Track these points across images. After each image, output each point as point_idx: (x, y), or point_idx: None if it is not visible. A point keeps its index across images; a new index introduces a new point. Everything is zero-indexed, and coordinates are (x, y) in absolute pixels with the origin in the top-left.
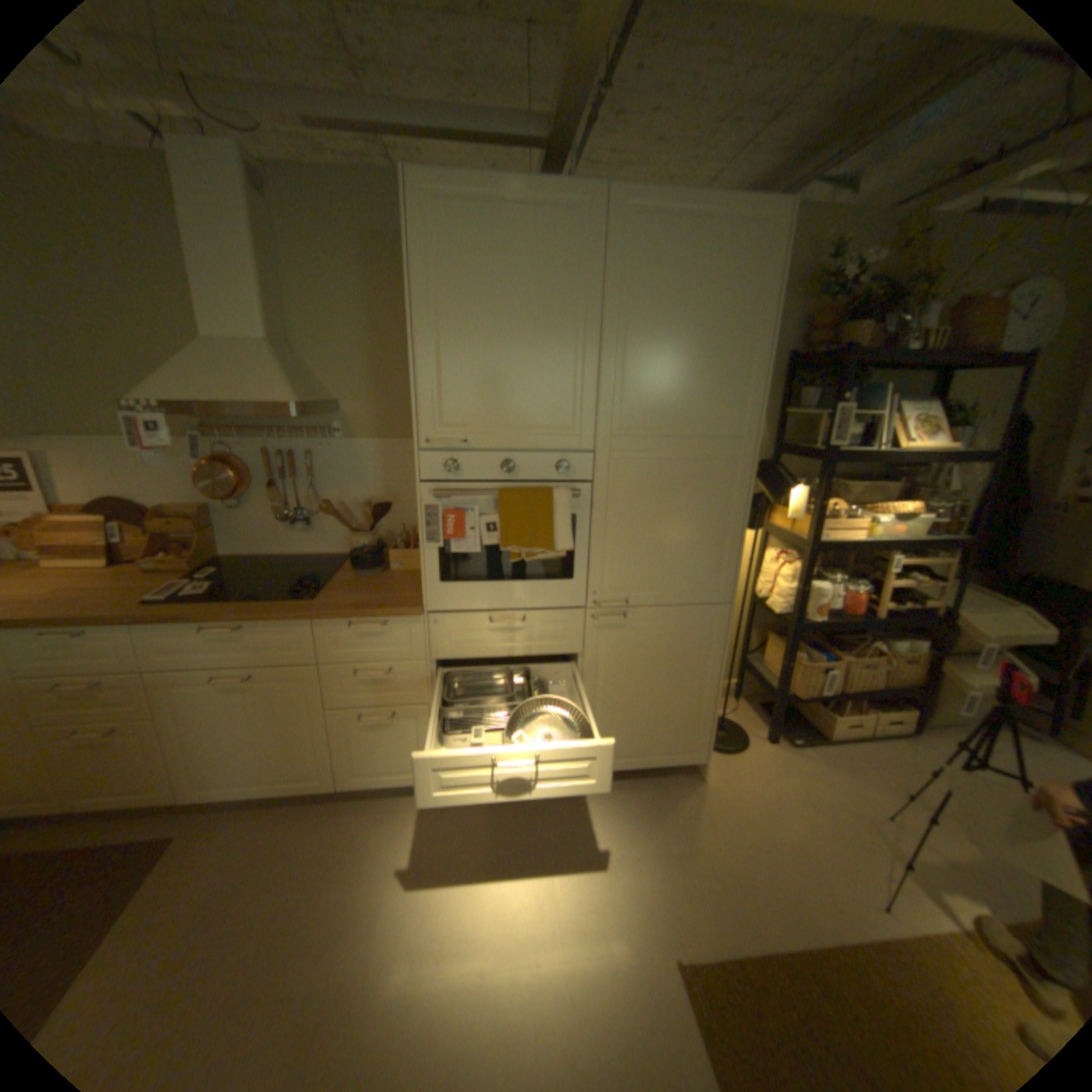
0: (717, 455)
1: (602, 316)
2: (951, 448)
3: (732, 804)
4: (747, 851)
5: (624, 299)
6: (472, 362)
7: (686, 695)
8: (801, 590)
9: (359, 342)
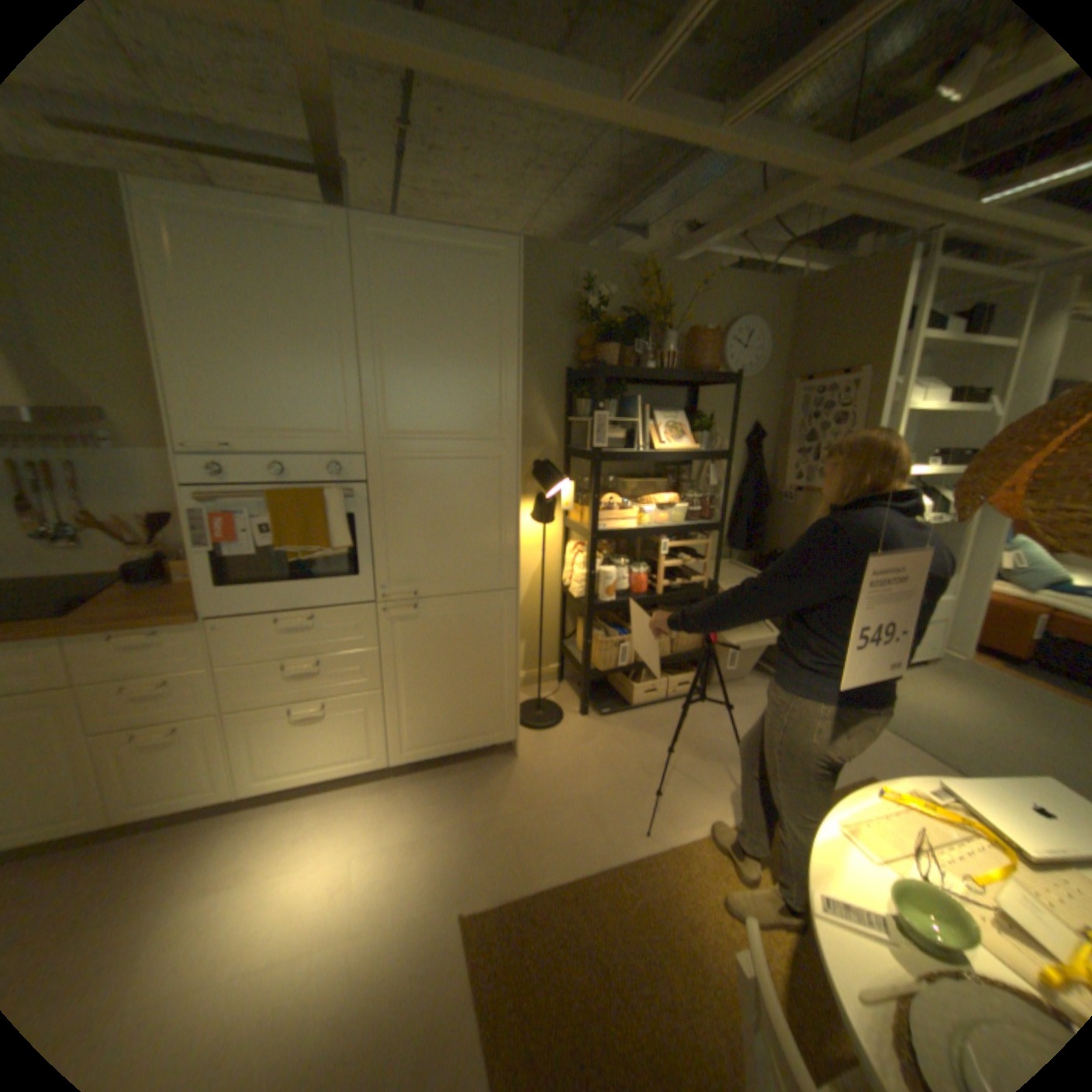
0: (483, 456)
1: (354, 330)
2: (691, 449)
3: (536, 773)
4: (541, 810)
5: (374, 316)
6: (222, 368)
7: (485, 677)
8: (590, 575)
9: (120, 349)
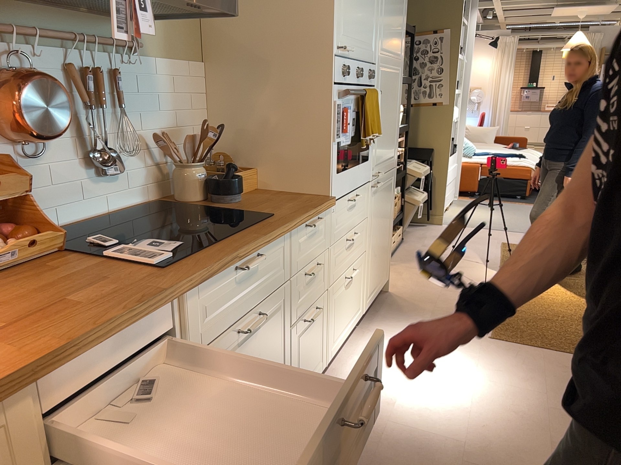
0: (397, 71)
1: None
2: None
3: (408, 291)
4: (438, 299)
5: None
6: None
7: (387, 233)
8: None
9: None
